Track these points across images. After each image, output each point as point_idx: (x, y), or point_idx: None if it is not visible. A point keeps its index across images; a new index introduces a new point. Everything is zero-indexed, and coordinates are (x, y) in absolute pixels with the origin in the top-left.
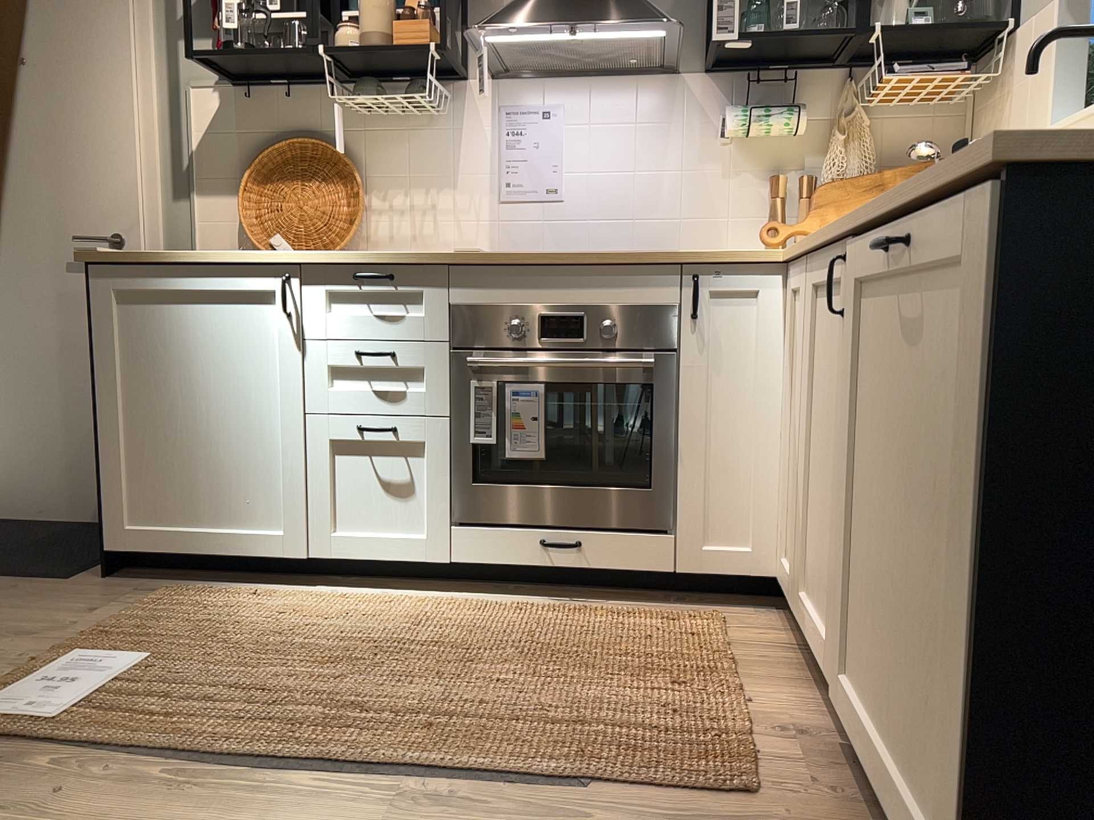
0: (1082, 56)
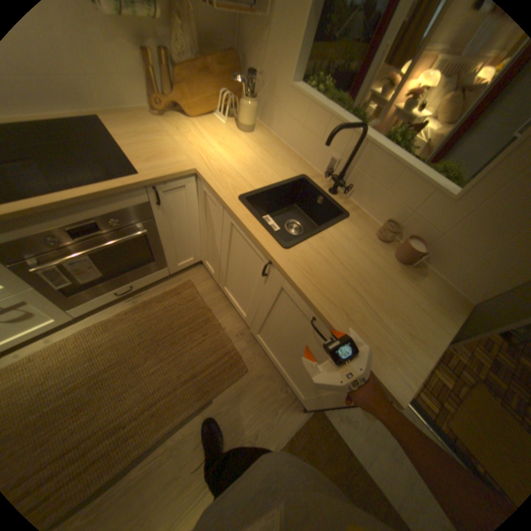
0: (313, 42)
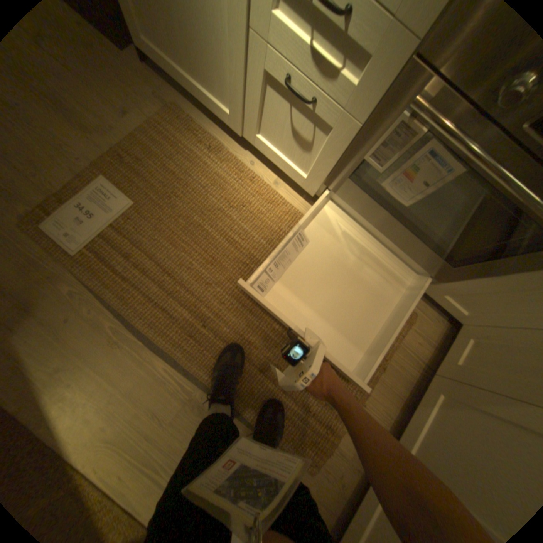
0: None
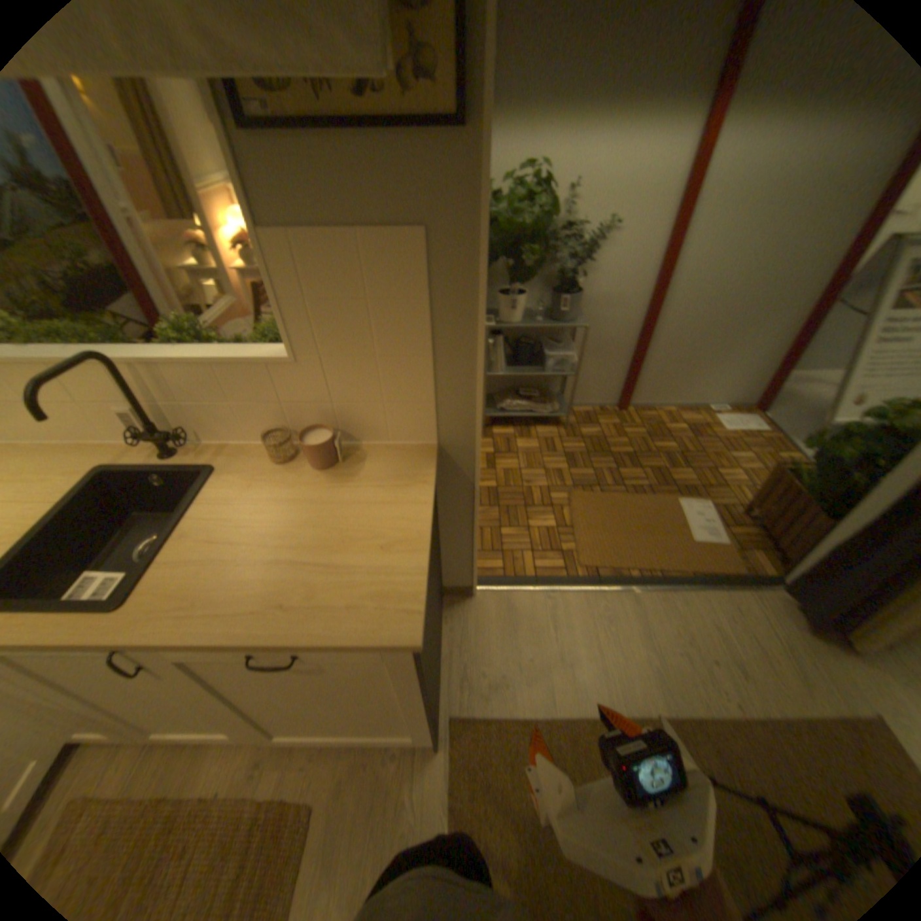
0: None
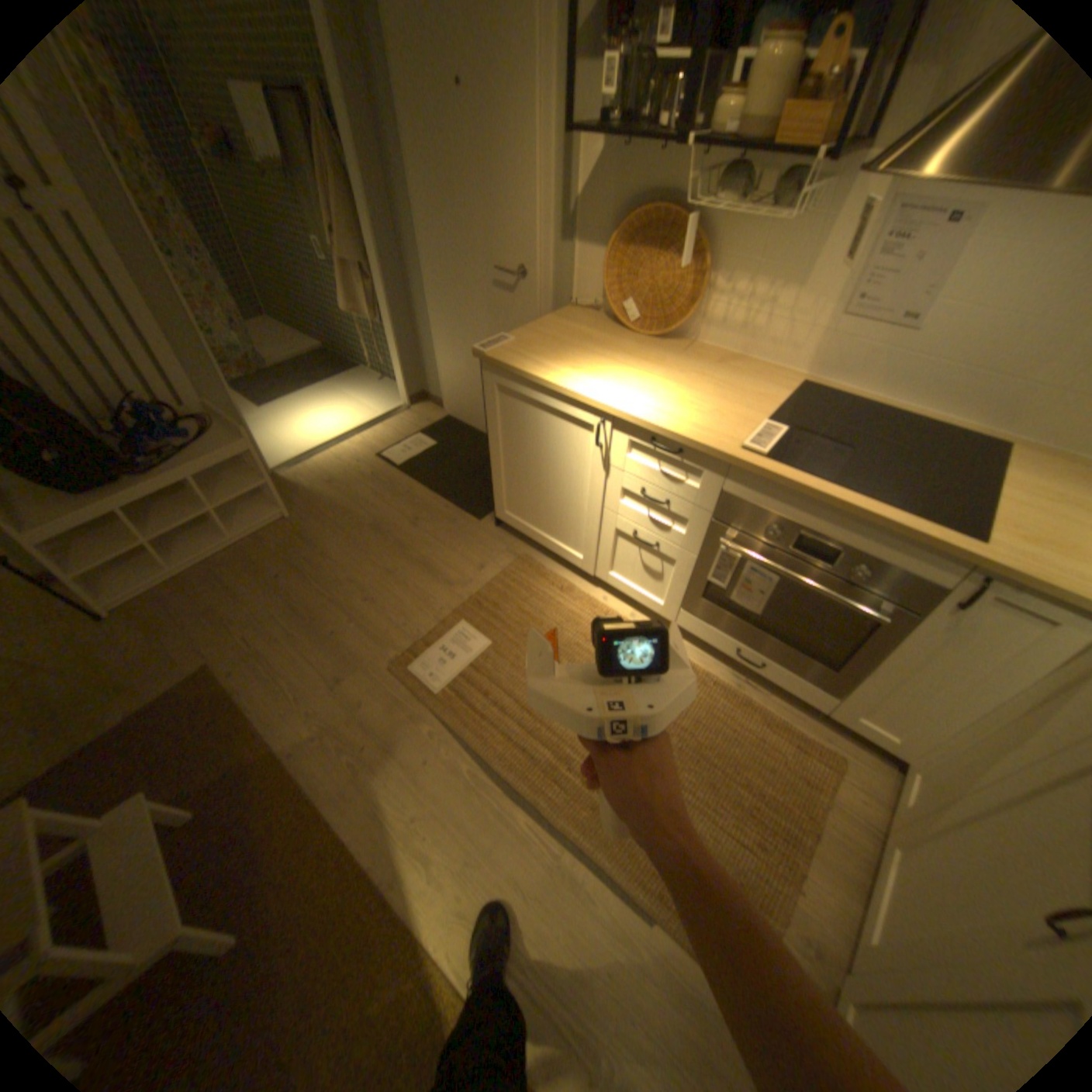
0: None
